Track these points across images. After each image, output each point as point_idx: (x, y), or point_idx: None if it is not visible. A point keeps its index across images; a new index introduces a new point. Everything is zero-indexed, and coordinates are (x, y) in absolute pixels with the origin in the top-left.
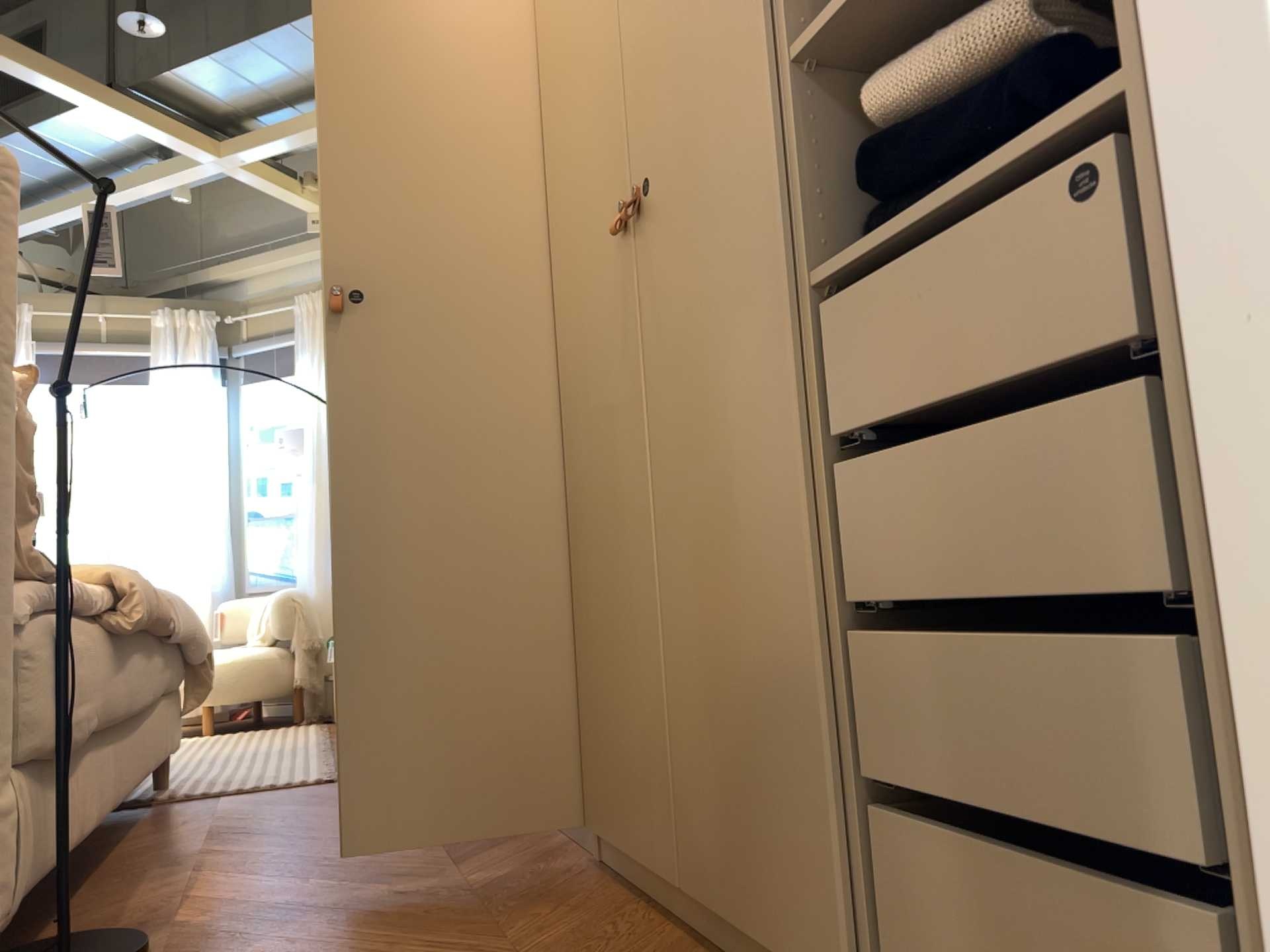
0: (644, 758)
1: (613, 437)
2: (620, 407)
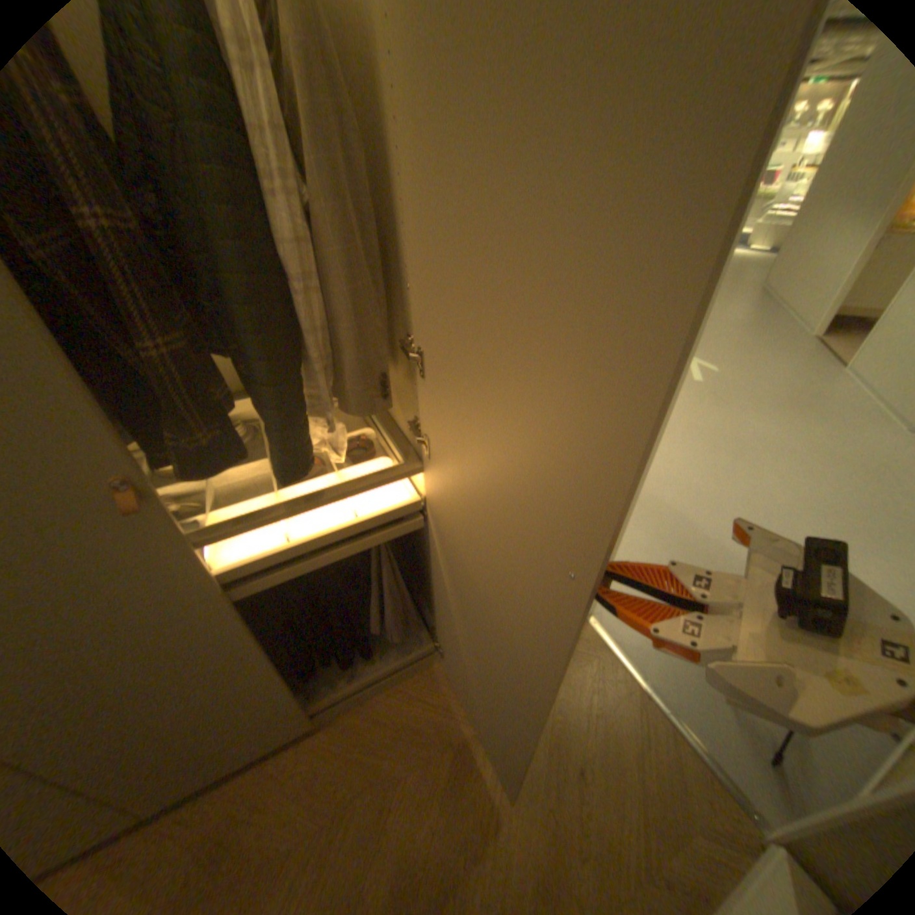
0: (261, 735)
1: (141, 650)
2: (157, 627)
